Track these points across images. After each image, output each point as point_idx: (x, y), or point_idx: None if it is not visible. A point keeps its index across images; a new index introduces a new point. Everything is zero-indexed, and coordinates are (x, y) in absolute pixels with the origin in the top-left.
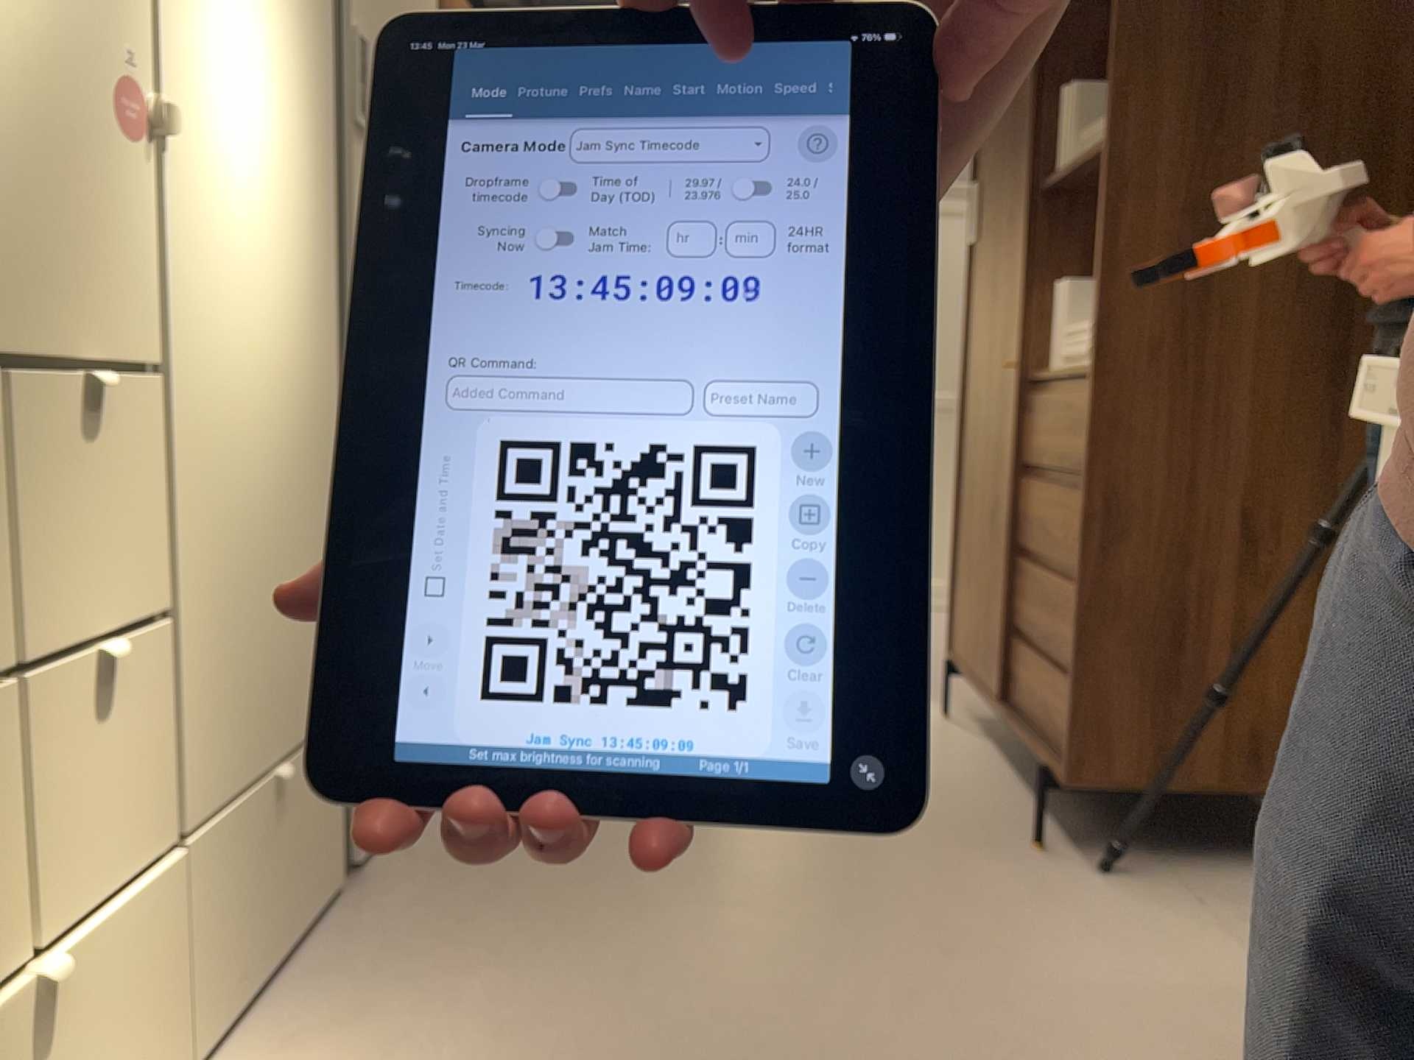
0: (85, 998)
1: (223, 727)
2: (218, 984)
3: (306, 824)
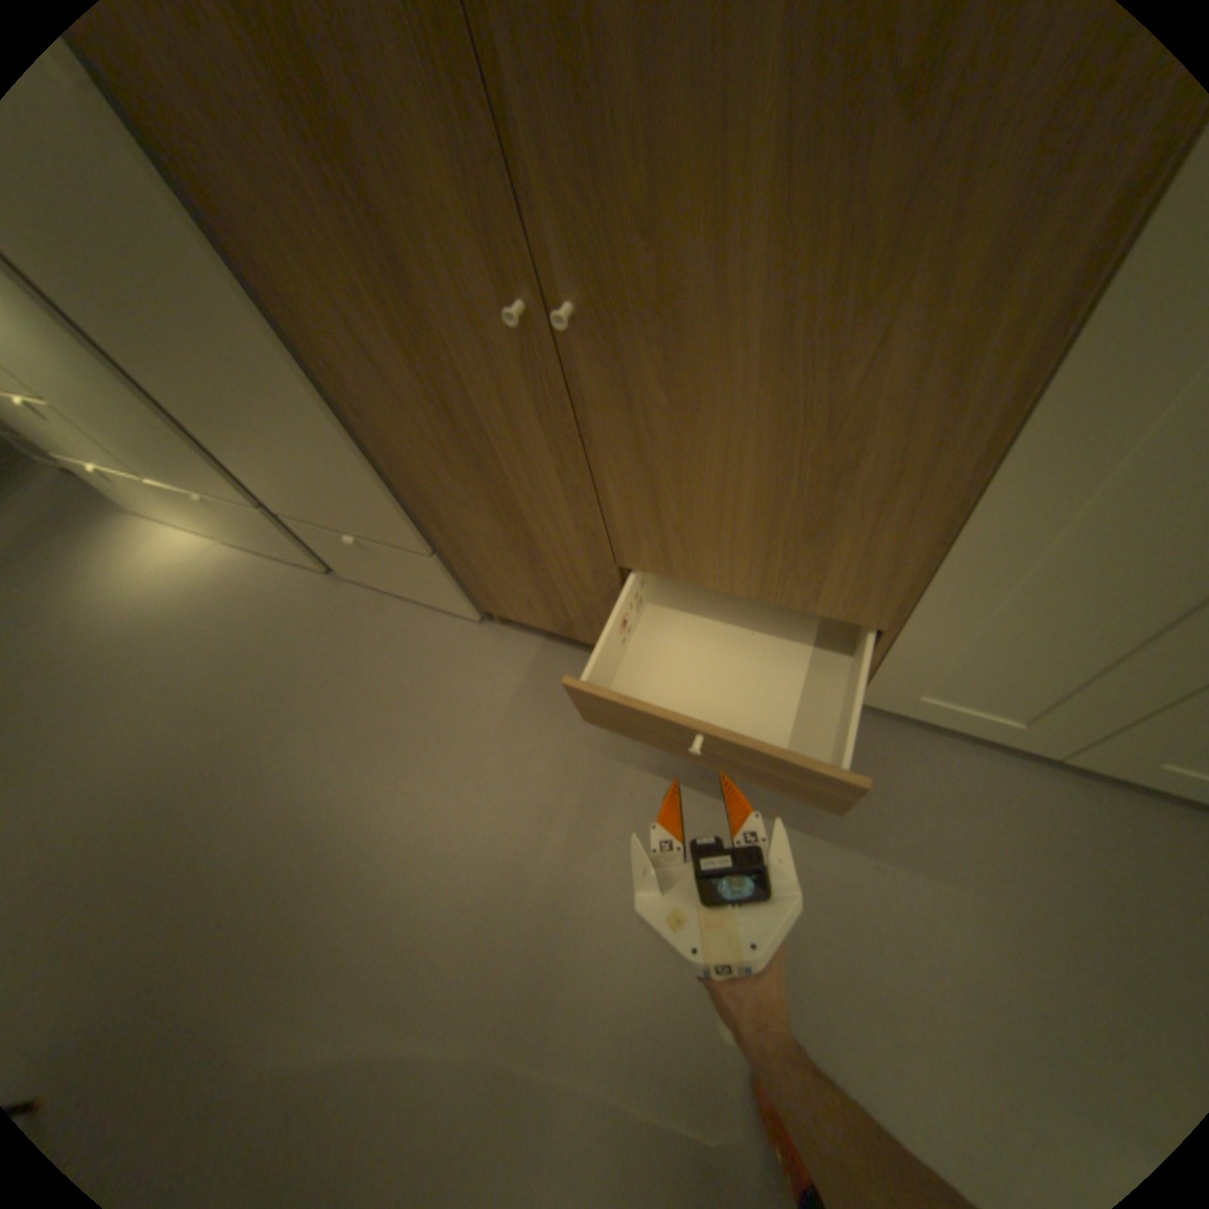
0: (133, 489)
1: (138, 460)
2: (216, 532)
3: (255, 531)
